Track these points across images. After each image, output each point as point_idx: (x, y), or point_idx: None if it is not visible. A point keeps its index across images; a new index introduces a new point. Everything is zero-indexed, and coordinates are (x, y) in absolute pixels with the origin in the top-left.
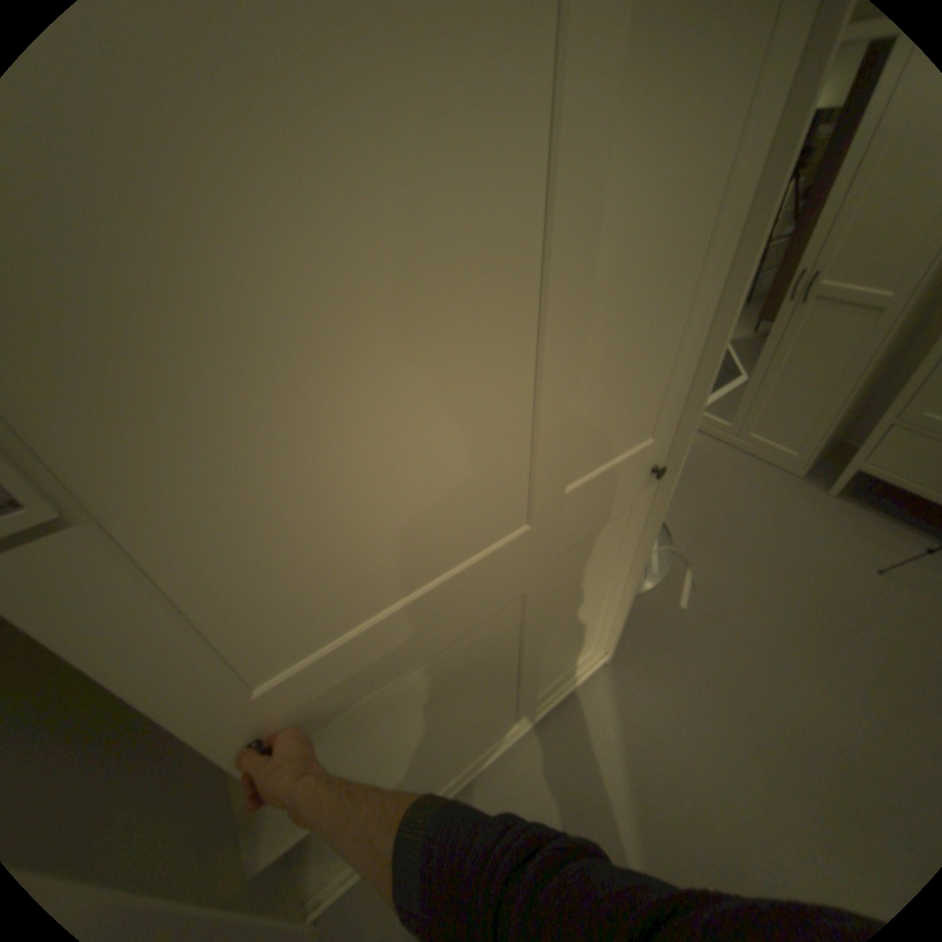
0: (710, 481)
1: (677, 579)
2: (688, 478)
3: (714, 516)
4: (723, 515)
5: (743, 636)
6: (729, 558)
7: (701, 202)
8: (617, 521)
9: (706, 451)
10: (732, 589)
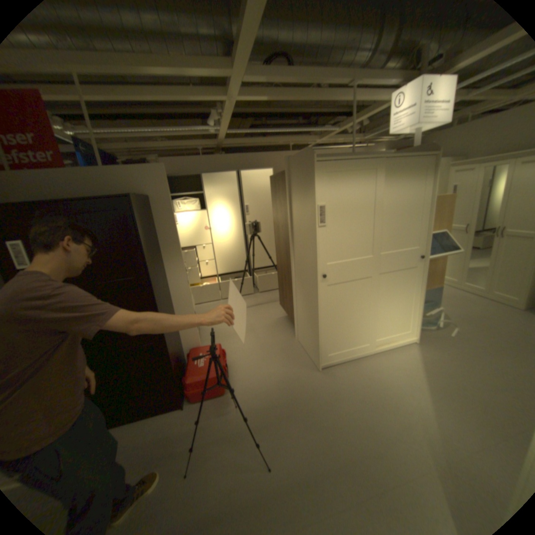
0: (473, 307)
1: (451, 330)
2: (462, 306)
3: (473, 317)
4: (478, 317)
5: (479, 346)
6: (478, 327)
7: (419, 201)
8: (413, 270)
9: (473, 299)
10: (477, 335)
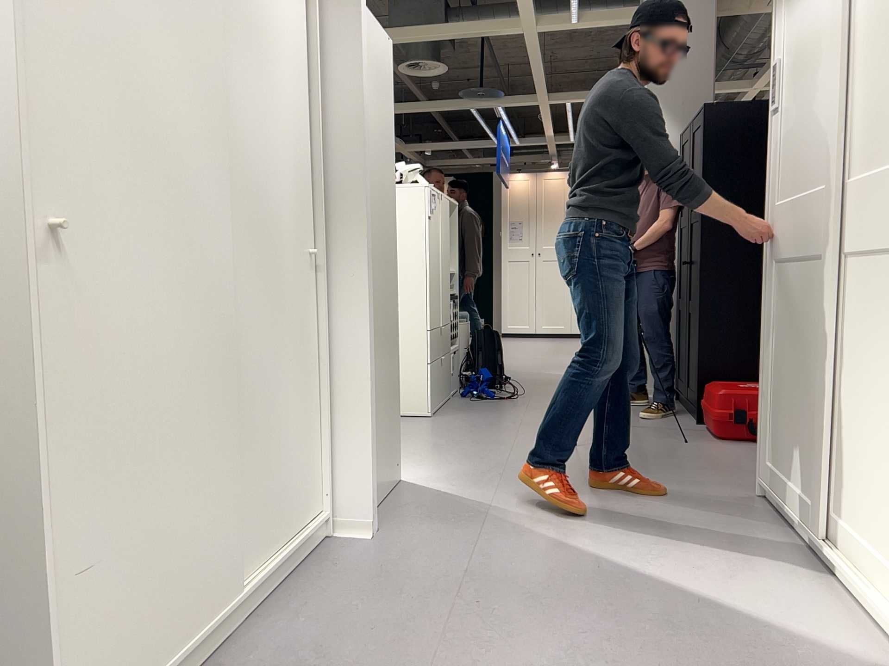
0: None
1: None
2: None
3: None
4: None
5: None
6: None
7: None
8: None
9: None
10: None
